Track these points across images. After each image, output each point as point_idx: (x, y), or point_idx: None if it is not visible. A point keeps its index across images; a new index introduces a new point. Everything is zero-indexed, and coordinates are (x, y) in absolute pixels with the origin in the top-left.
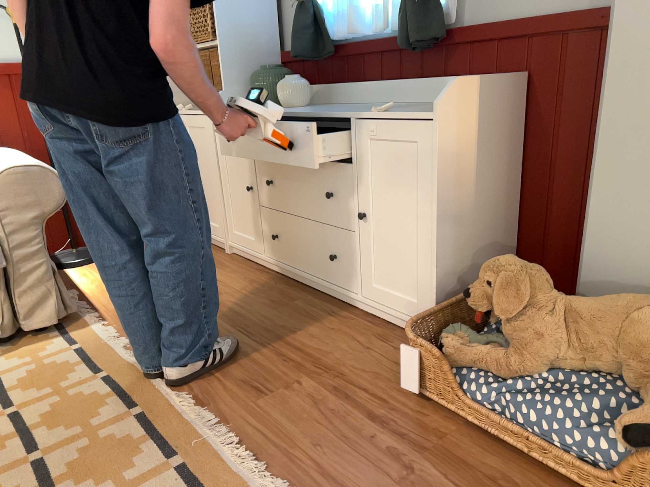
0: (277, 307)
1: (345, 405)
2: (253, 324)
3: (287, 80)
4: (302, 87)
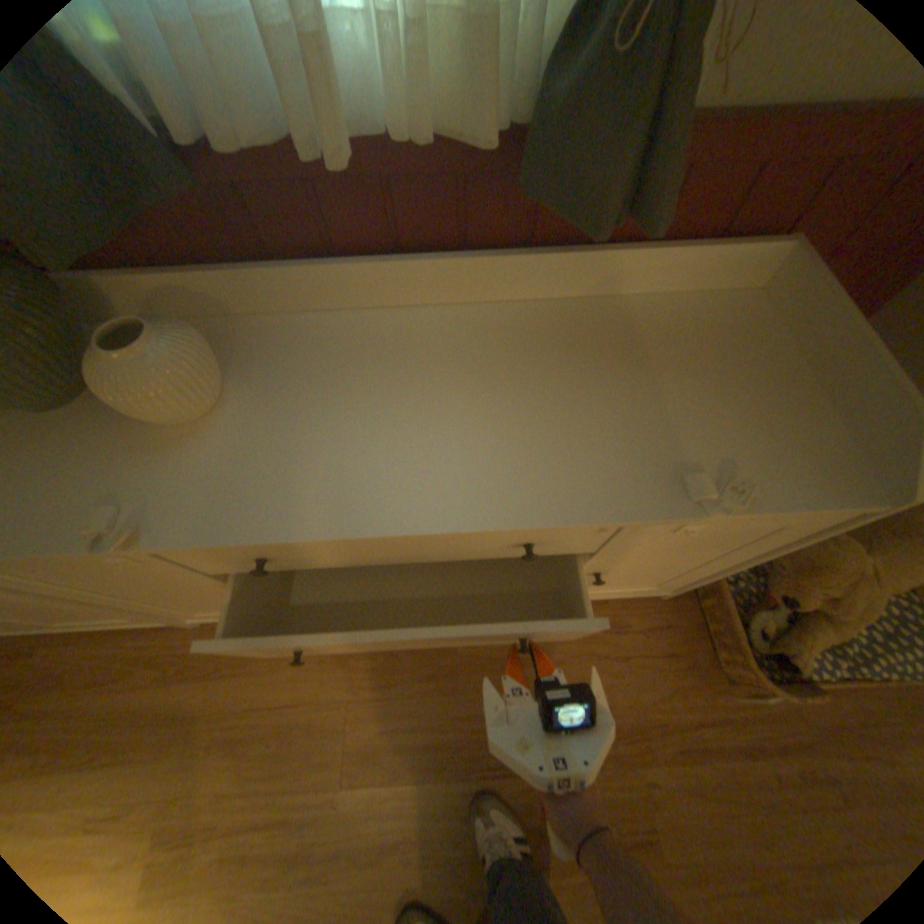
0: (453, 680)
1: (719, 764)
2: (477, 744)
3: (134, 355)
4: (202, 349)
